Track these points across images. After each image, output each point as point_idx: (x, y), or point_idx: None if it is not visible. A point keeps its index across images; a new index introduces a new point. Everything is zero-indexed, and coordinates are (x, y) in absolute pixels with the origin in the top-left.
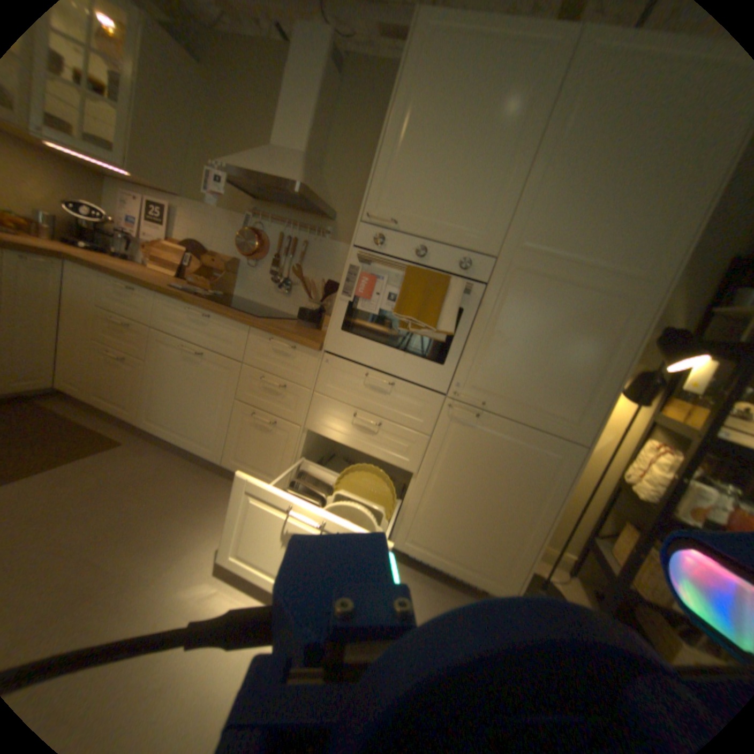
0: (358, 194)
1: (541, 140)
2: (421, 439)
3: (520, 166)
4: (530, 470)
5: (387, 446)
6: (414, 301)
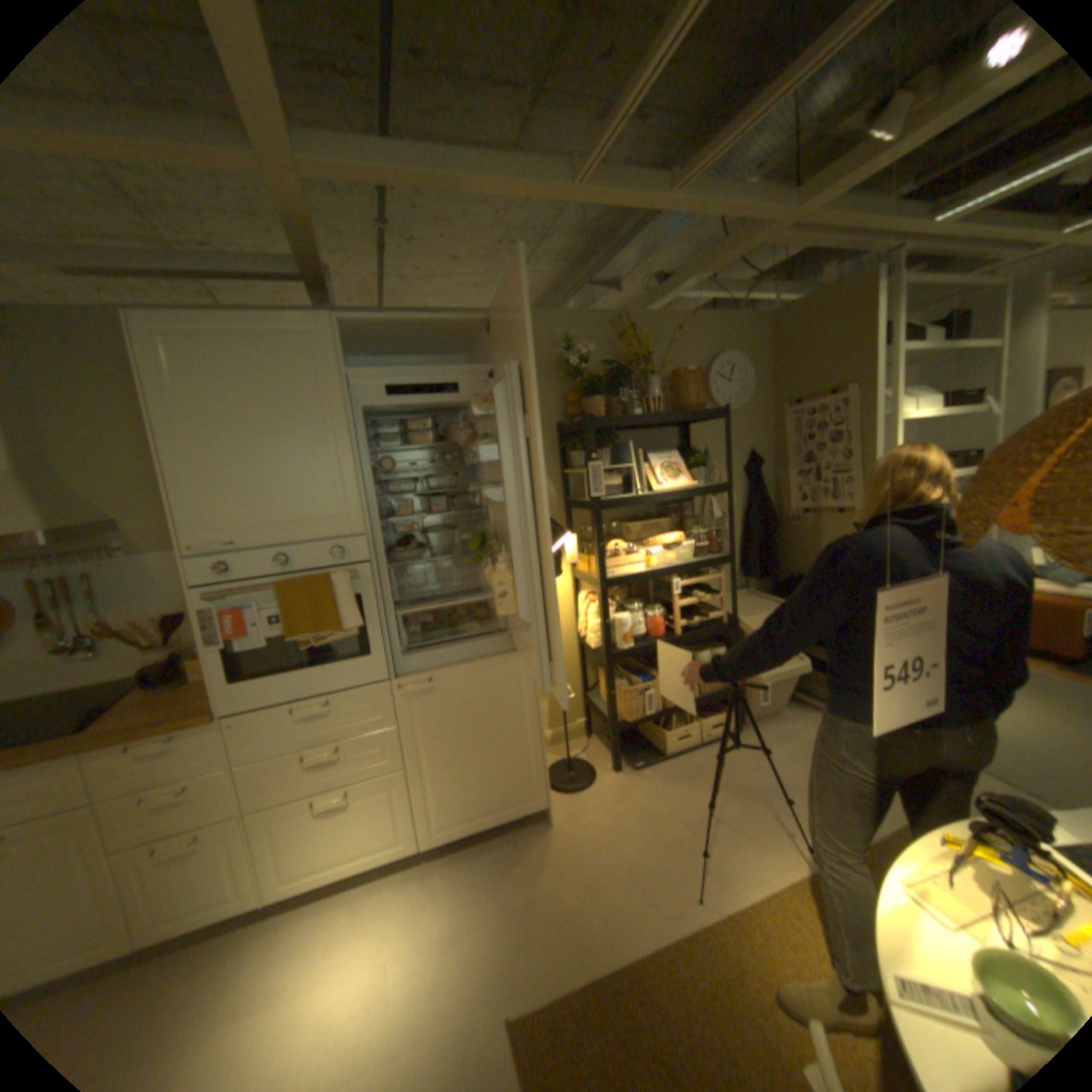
0: (136, 486)
1: (345, 419)
2: (388, 733)
3: (339, 447)
4: (496, 694)
5: (356, 764)
6: (302, 616)
